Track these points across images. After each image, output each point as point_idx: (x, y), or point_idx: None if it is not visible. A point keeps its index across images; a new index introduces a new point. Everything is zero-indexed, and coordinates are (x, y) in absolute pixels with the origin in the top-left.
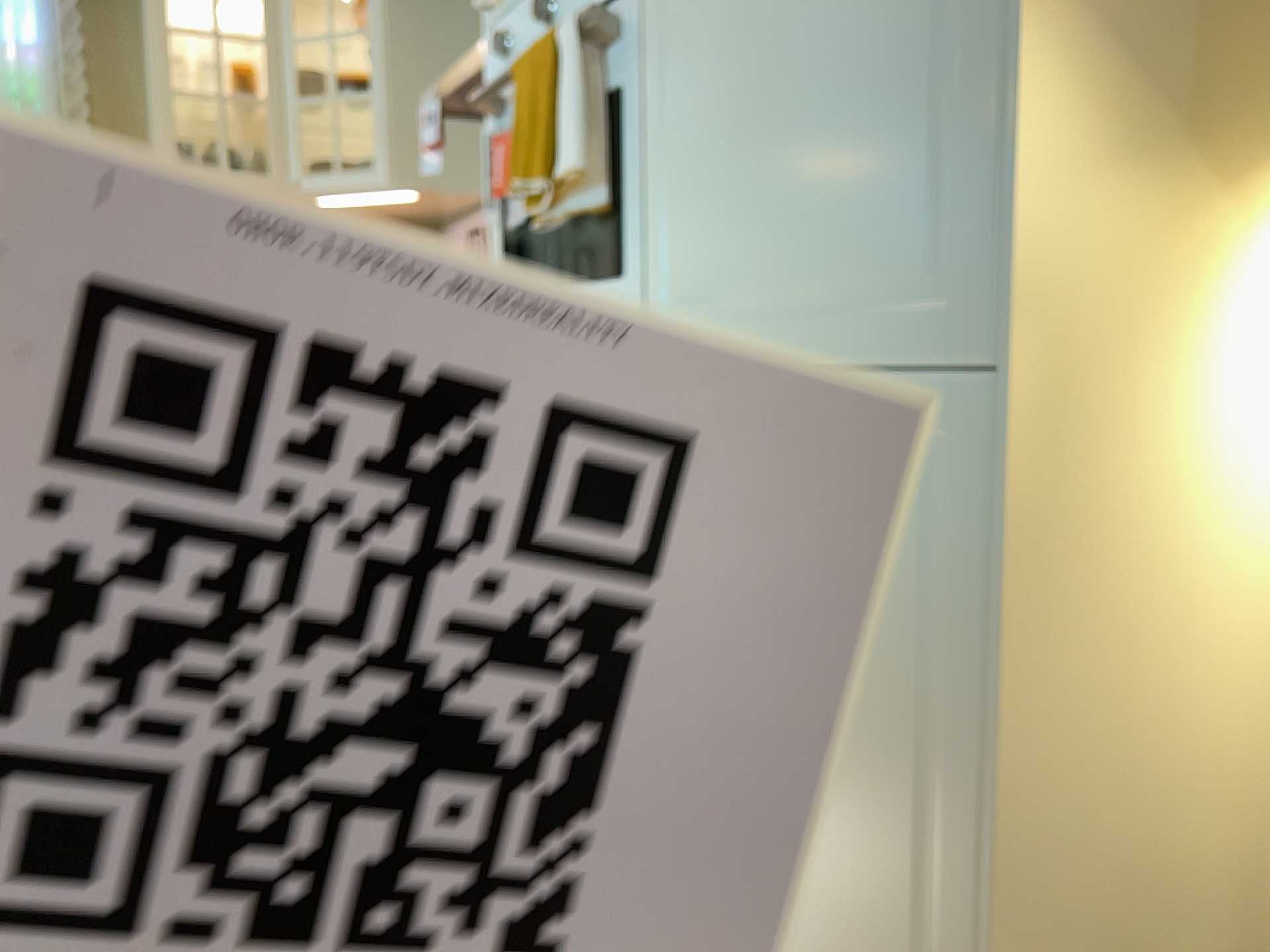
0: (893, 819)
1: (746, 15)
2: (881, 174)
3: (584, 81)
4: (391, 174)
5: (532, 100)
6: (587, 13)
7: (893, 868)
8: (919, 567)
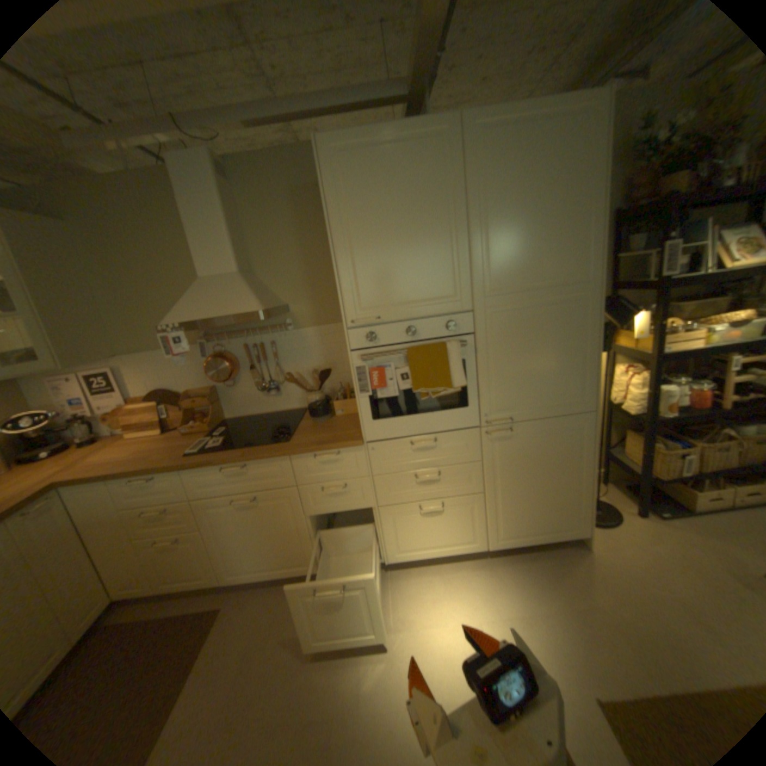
0: (567, 485)
1: (520, 350)
2: (563, 383)
3: (461, 361)
4: (58, 361)
5: (427, 364)
6: (461, 343)
7: (567, 493)
8: (573, 444)
